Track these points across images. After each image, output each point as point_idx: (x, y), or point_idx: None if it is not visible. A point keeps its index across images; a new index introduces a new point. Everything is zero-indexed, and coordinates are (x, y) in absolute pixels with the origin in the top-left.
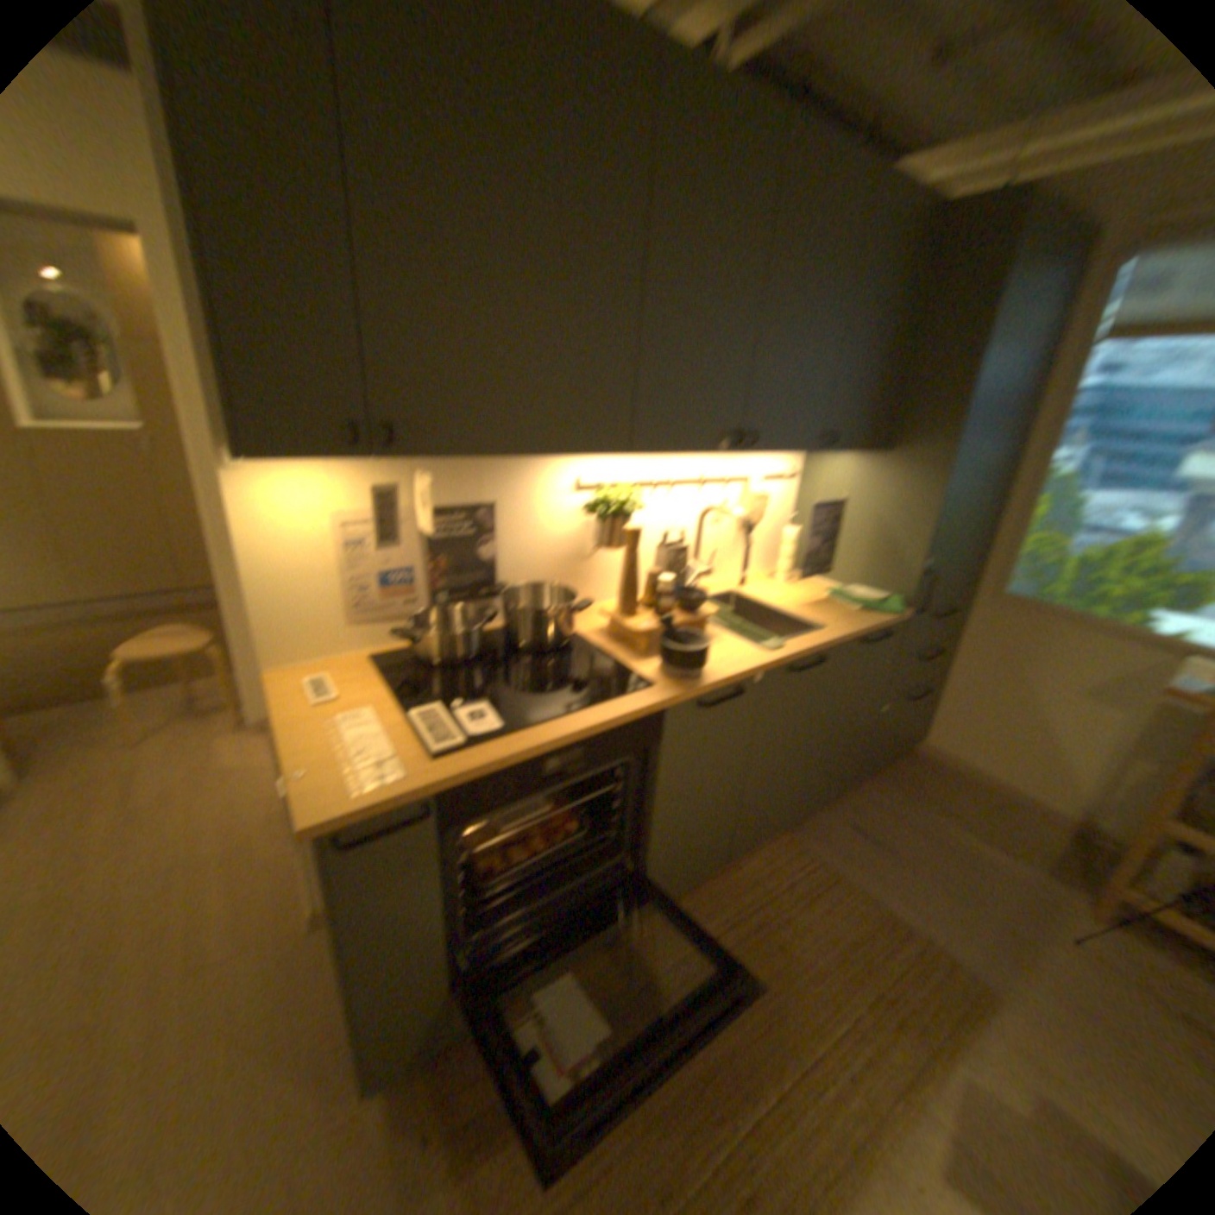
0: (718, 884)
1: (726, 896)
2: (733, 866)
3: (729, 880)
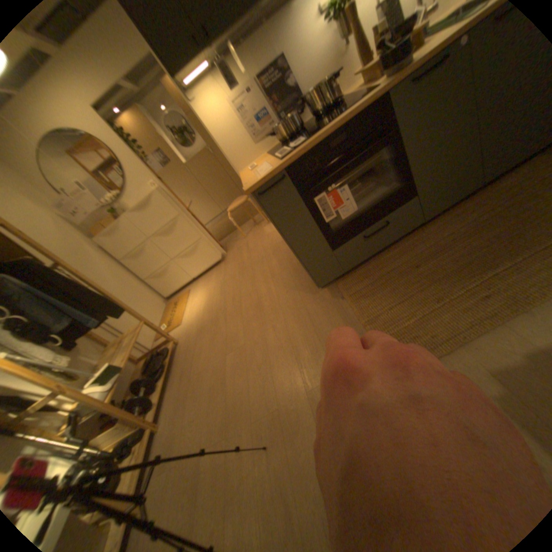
0: (480, 197)
1: (486, 200)
2: (493, 186)
3: (489, 193)
